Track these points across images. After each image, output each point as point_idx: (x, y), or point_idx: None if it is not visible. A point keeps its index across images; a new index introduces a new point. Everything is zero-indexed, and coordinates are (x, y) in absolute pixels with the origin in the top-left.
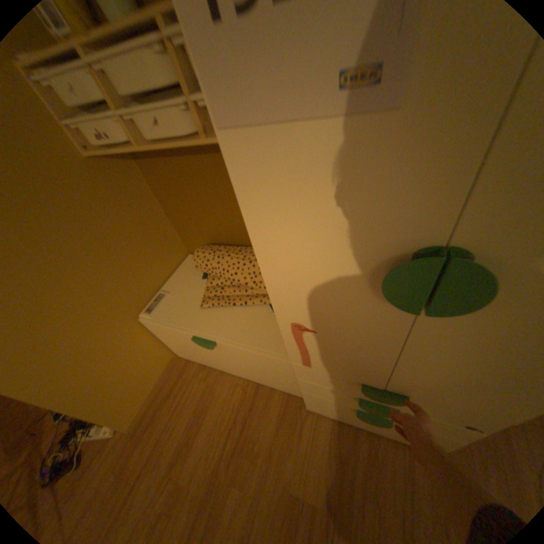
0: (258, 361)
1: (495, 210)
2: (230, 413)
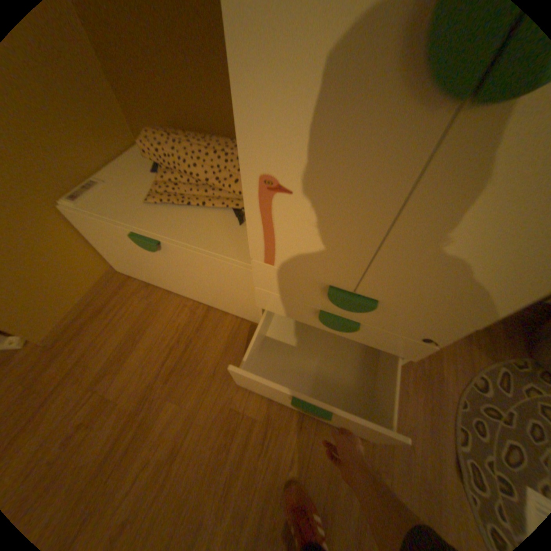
0: (211, 271)
1: None
2: (173, 333)
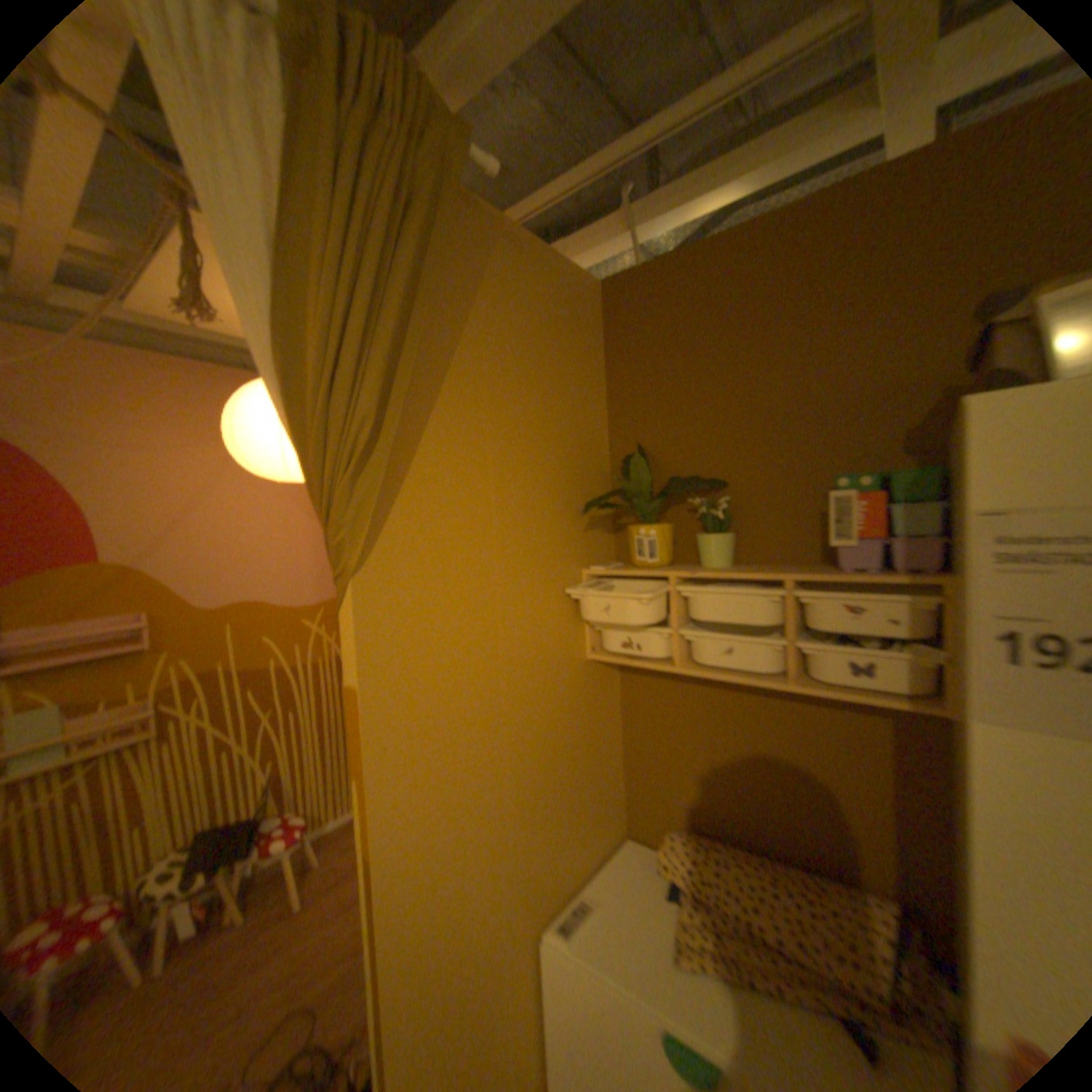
0: None
1: None
2: None
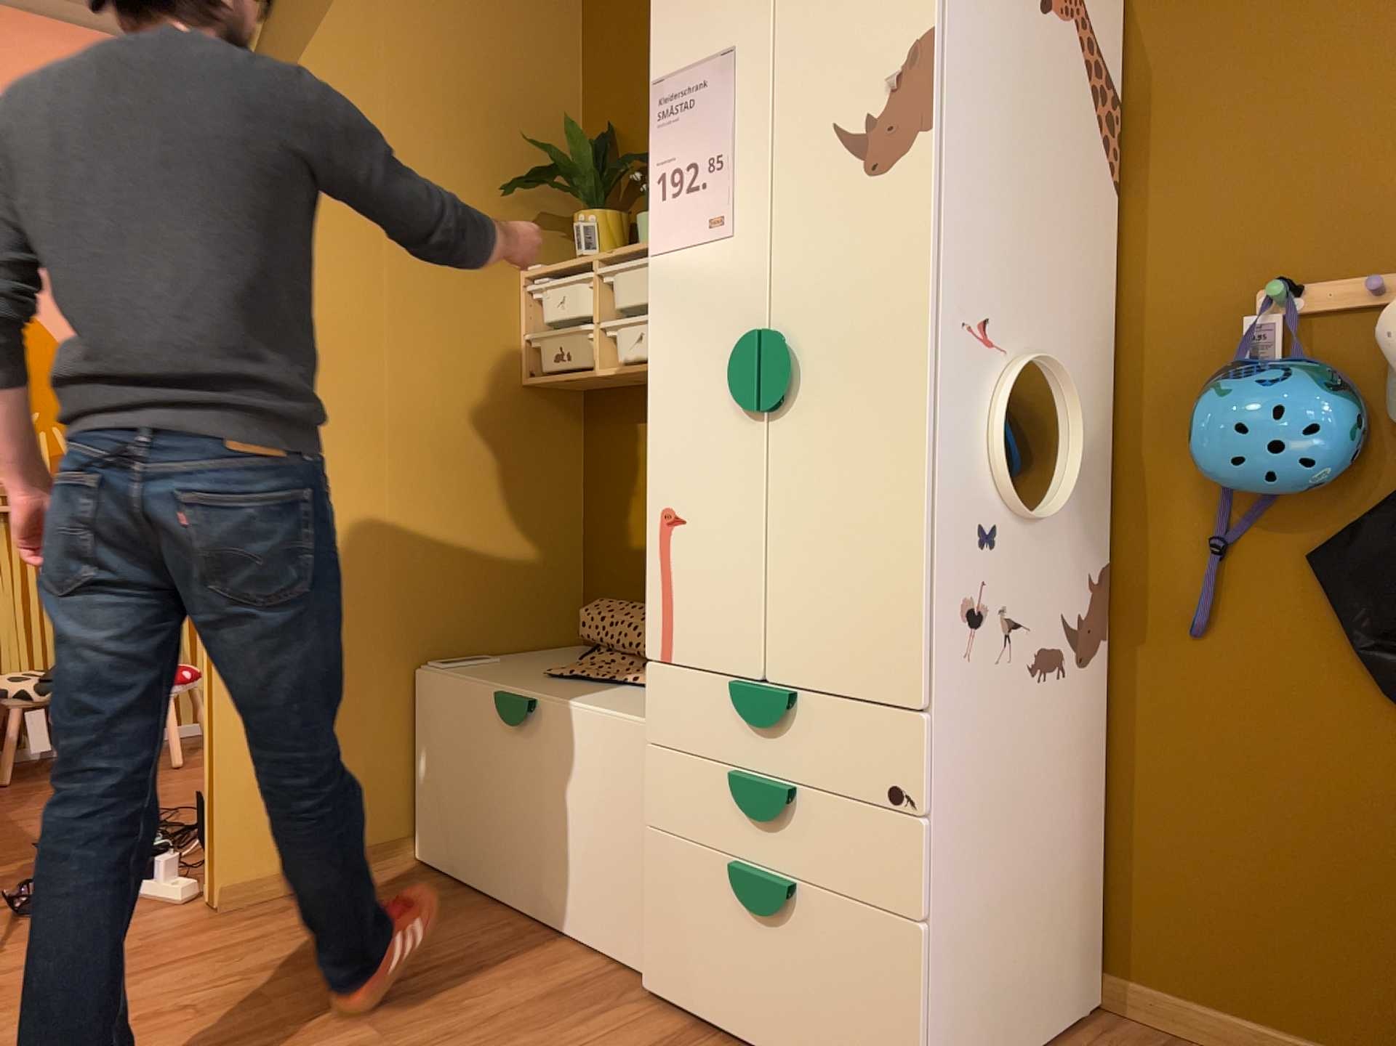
0: (593, 763)
1: (784, 294)
2: (454, 952)
